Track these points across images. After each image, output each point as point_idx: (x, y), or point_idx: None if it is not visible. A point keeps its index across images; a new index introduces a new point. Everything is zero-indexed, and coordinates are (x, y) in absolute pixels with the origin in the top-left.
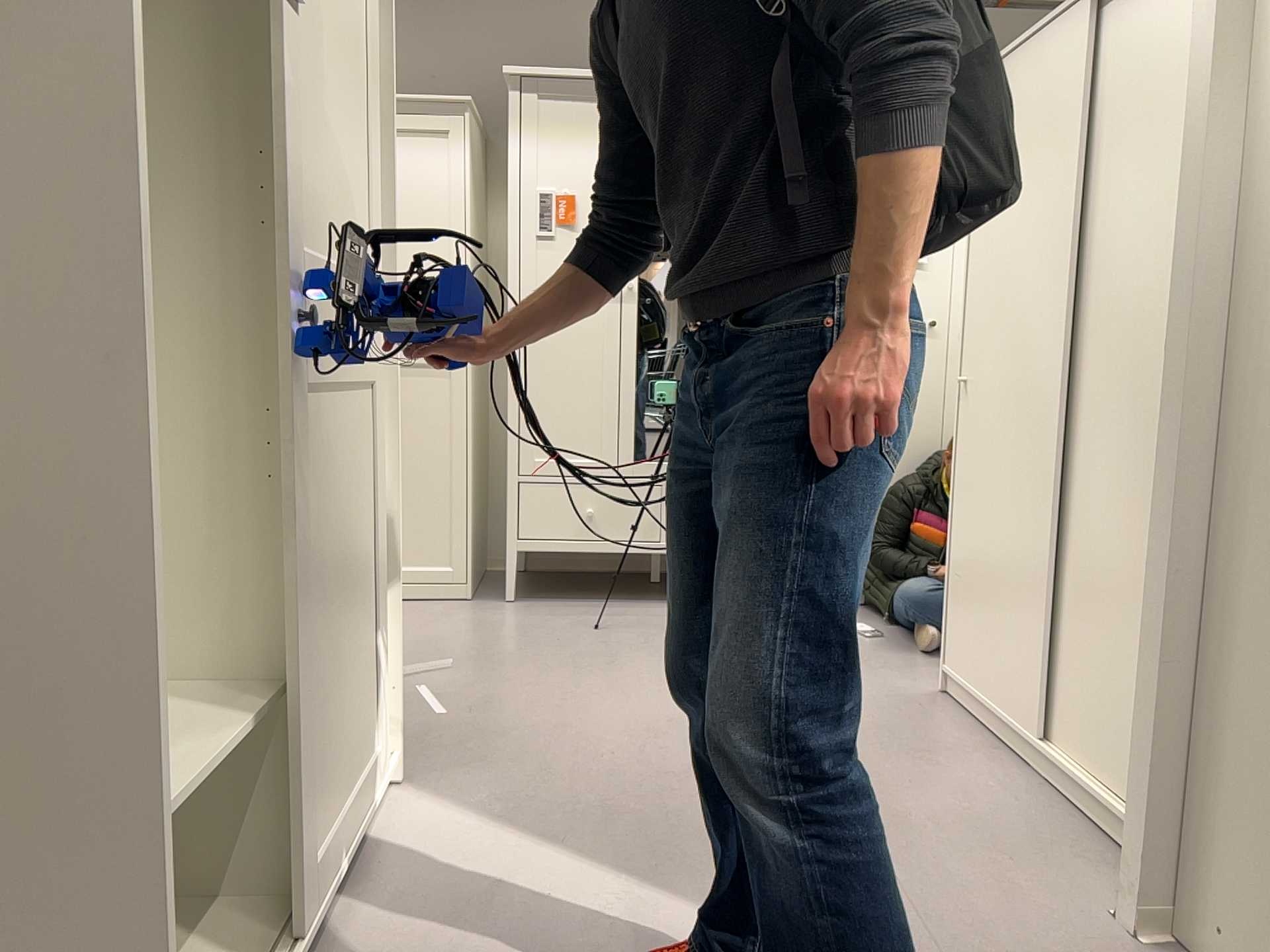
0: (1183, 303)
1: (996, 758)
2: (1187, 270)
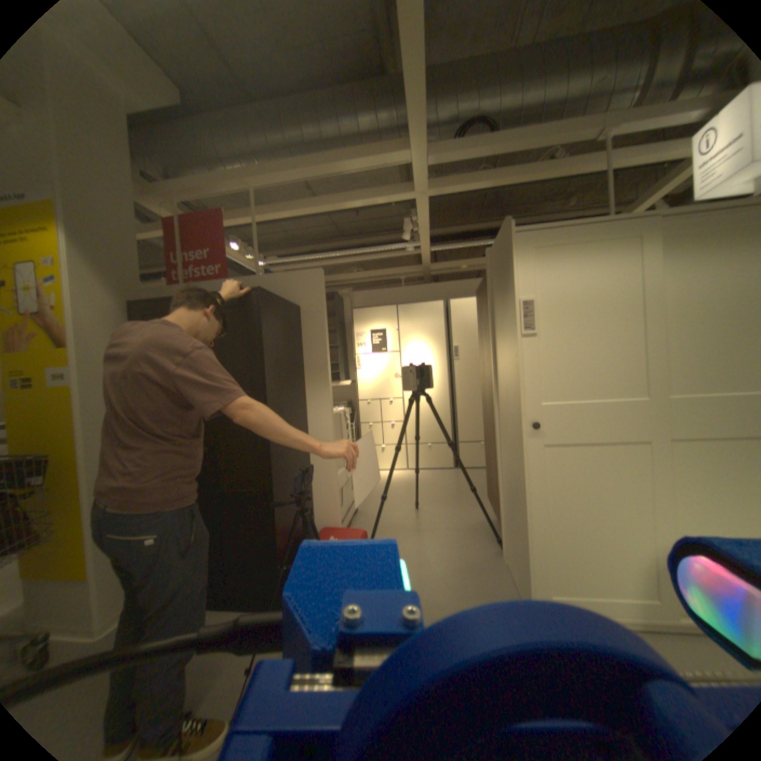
0: None
1: None
2: None
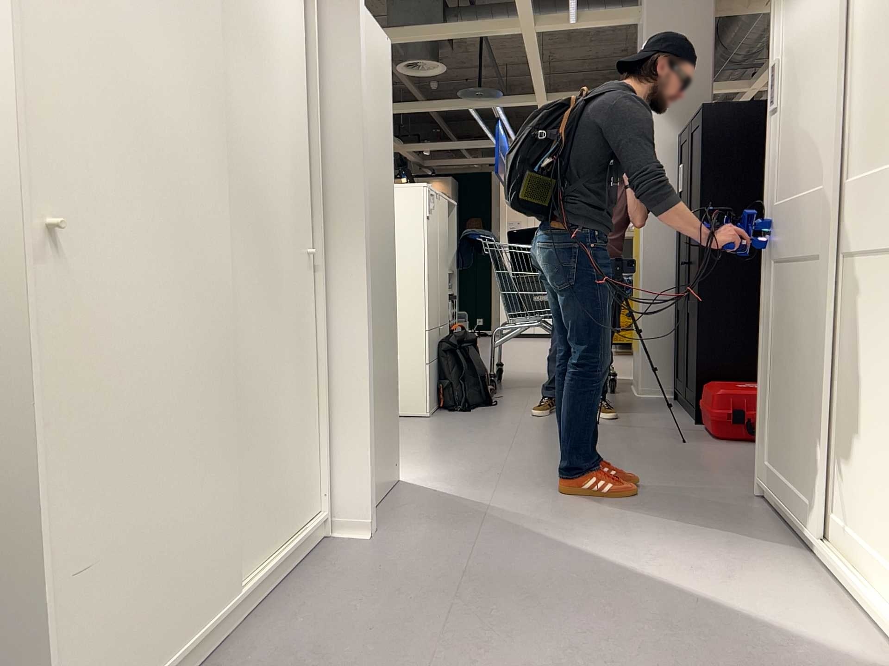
0: (364, 208)
1: (226, 661)
2: (363, 192)
